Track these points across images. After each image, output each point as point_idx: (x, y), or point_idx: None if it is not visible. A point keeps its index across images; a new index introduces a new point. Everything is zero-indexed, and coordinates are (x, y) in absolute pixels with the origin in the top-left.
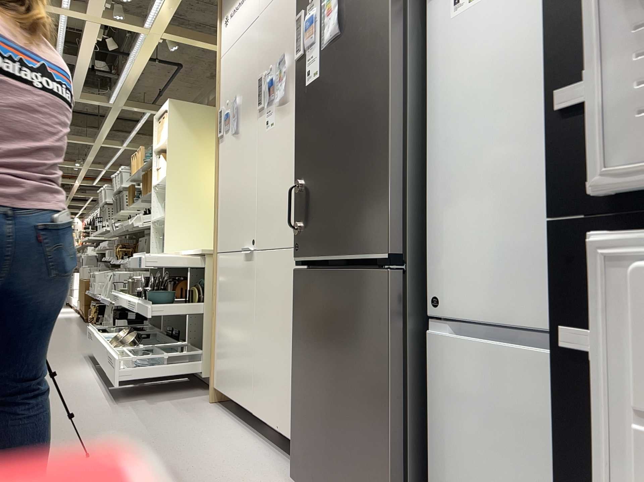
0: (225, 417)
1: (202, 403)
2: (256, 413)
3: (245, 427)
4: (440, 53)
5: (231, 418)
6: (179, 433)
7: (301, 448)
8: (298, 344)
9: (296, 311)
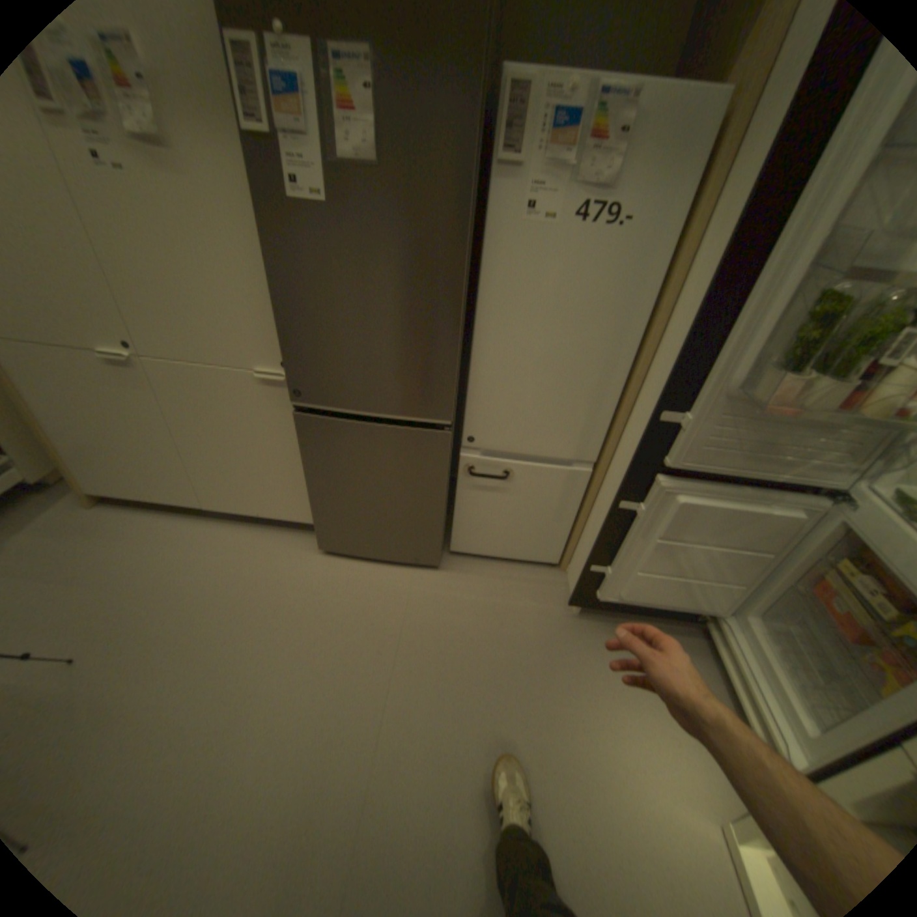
0: (143, 518)
1: (77, 514)
2: (209, 507)
3: (187, 518)
4: (500, 248)
5: (155, 516)
6: (126, 565)
7: (322, 529)
8: (317, 470)
9: (307, 446)
